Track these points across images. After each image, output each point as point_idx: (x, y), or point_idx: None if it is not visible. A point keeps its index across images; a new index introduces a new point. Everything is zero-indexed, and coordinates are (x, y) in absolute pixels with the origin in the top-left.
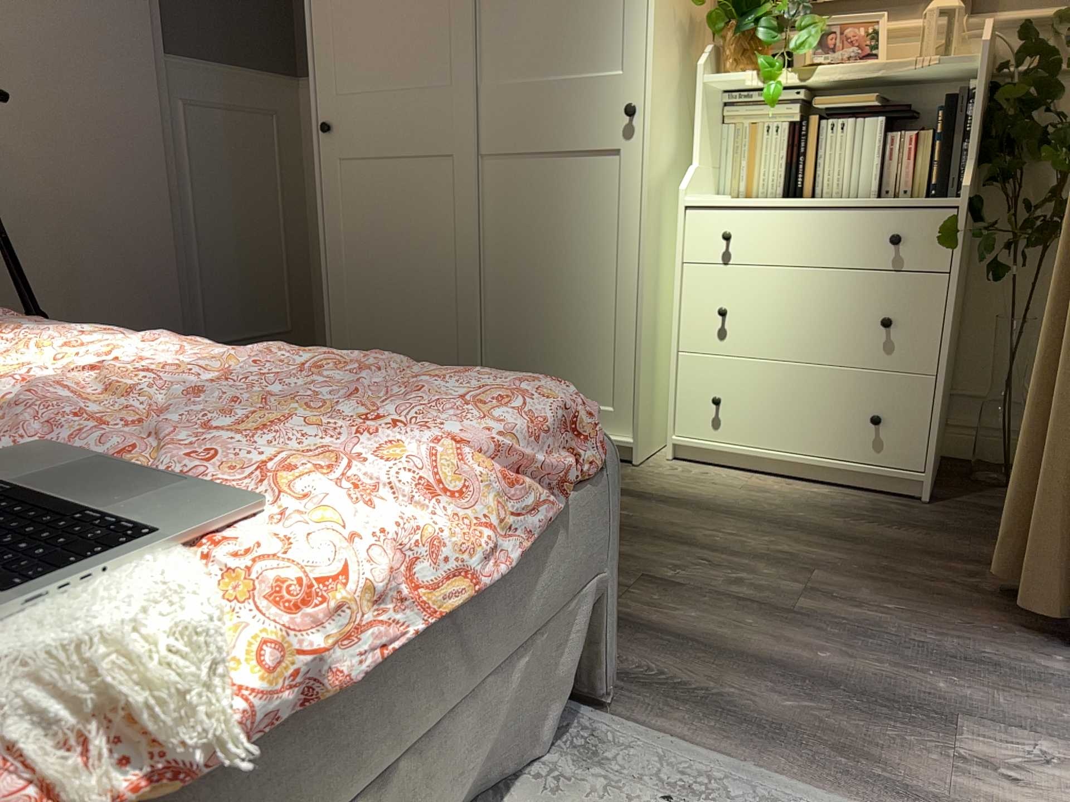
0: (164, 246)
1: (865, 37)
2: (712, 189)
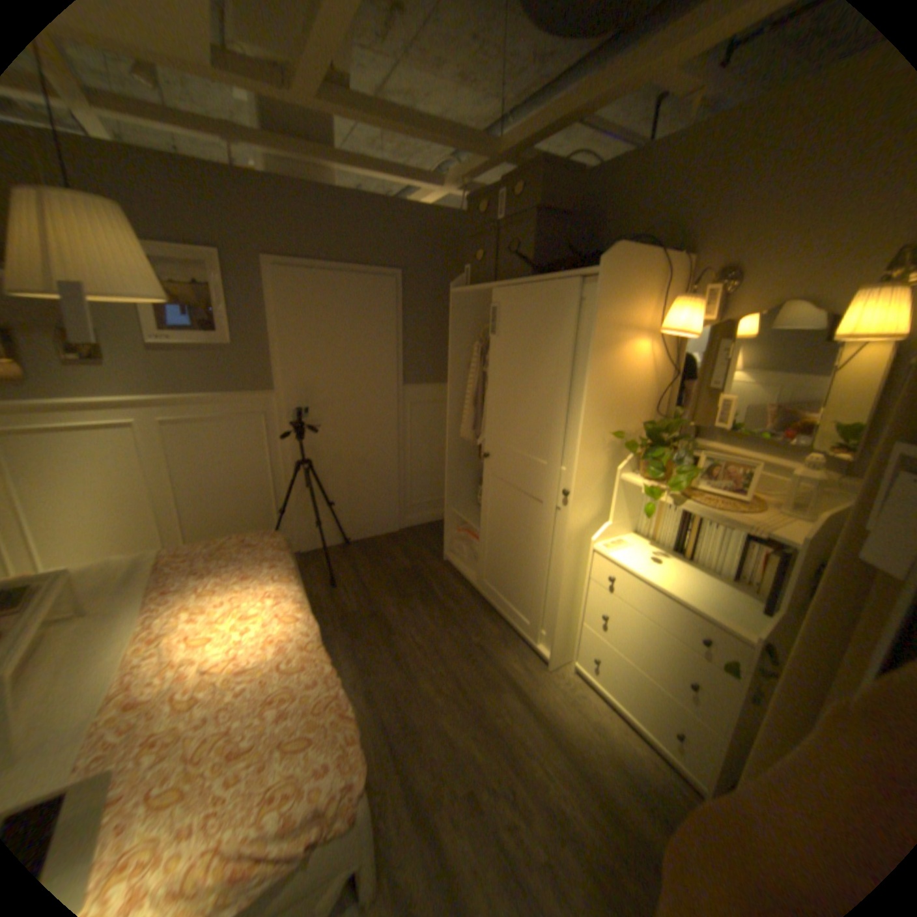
0: (393, 466)
1: (744, 475)
2: (630, 528)
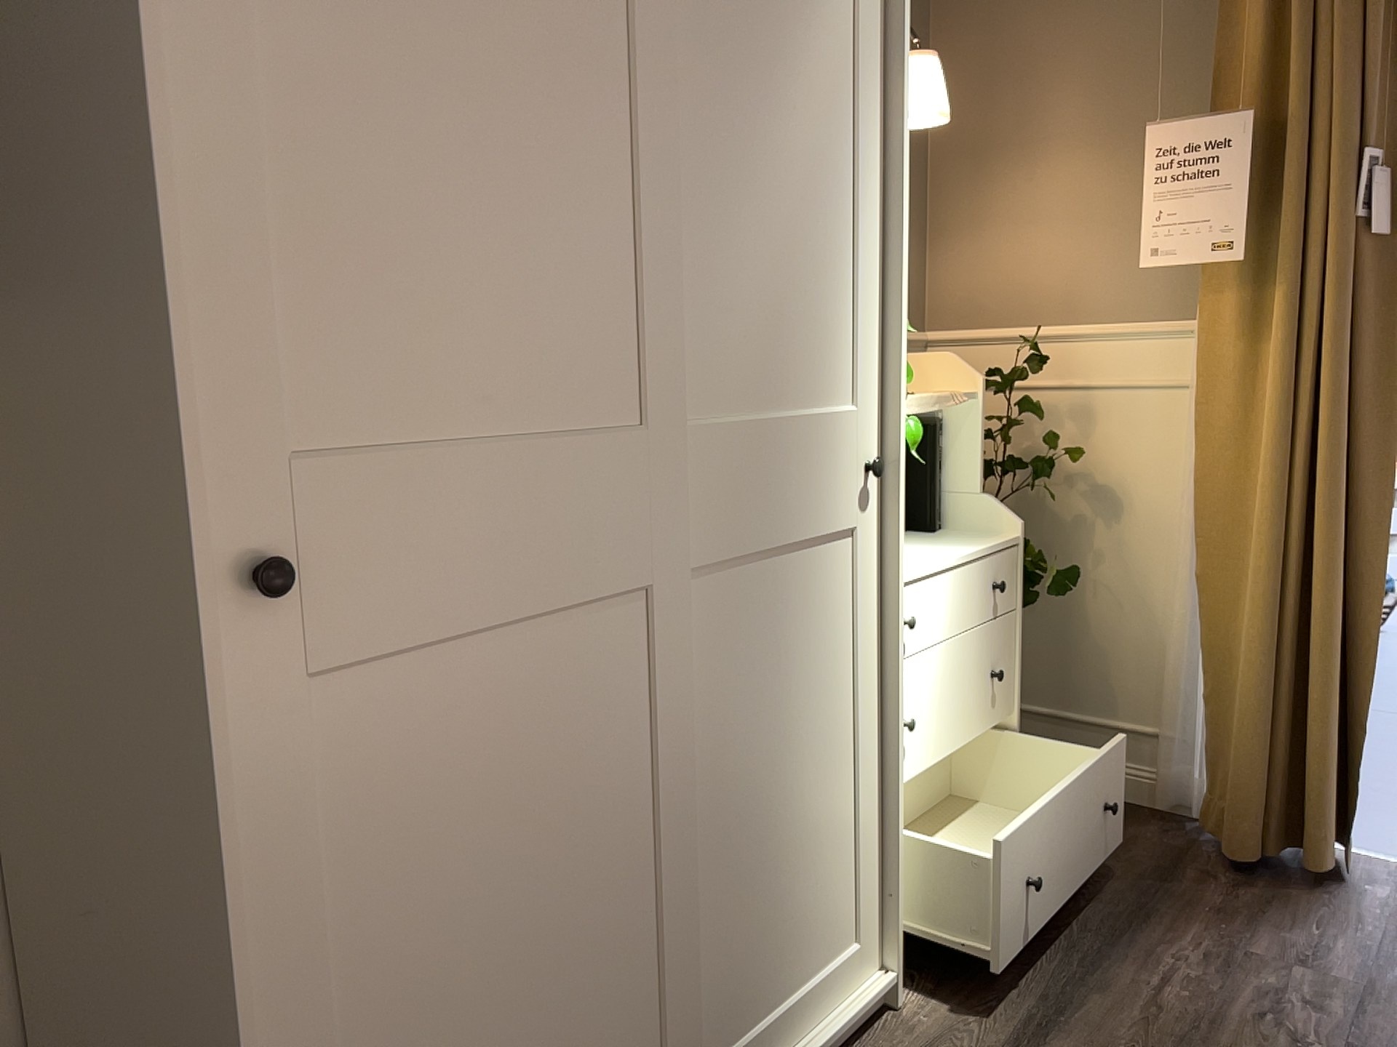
0: None
1: None
2: None
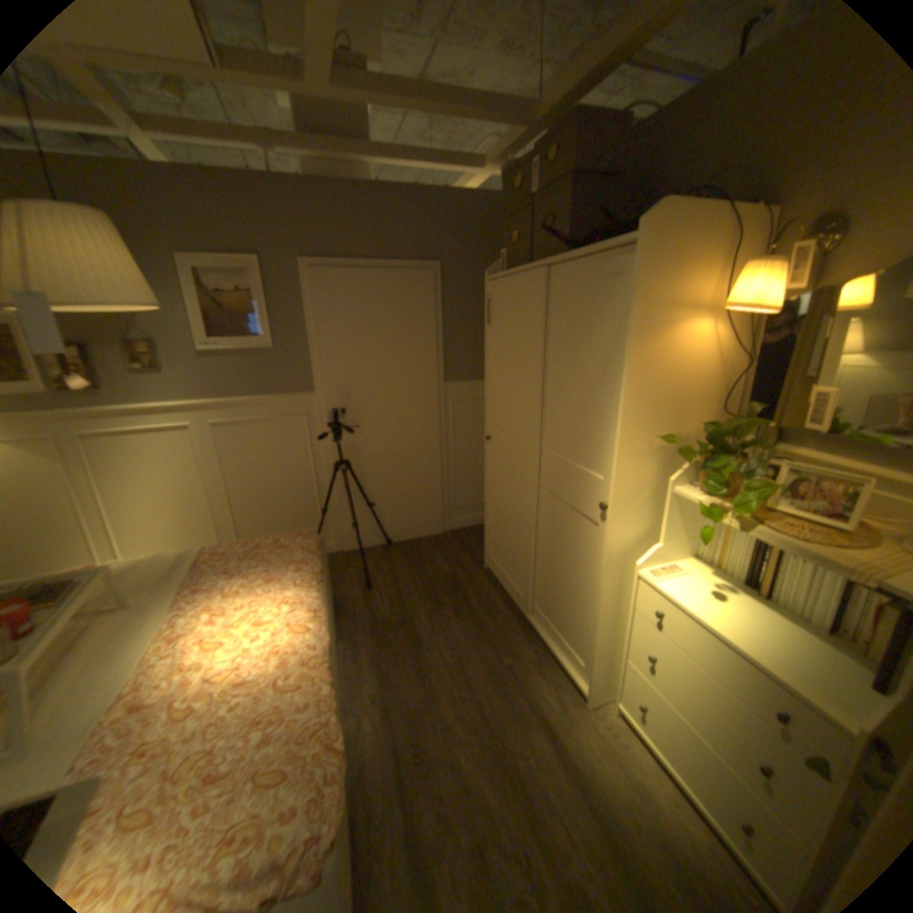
0: (433, 468)
1: (843, 496)
2: (687, 552)
